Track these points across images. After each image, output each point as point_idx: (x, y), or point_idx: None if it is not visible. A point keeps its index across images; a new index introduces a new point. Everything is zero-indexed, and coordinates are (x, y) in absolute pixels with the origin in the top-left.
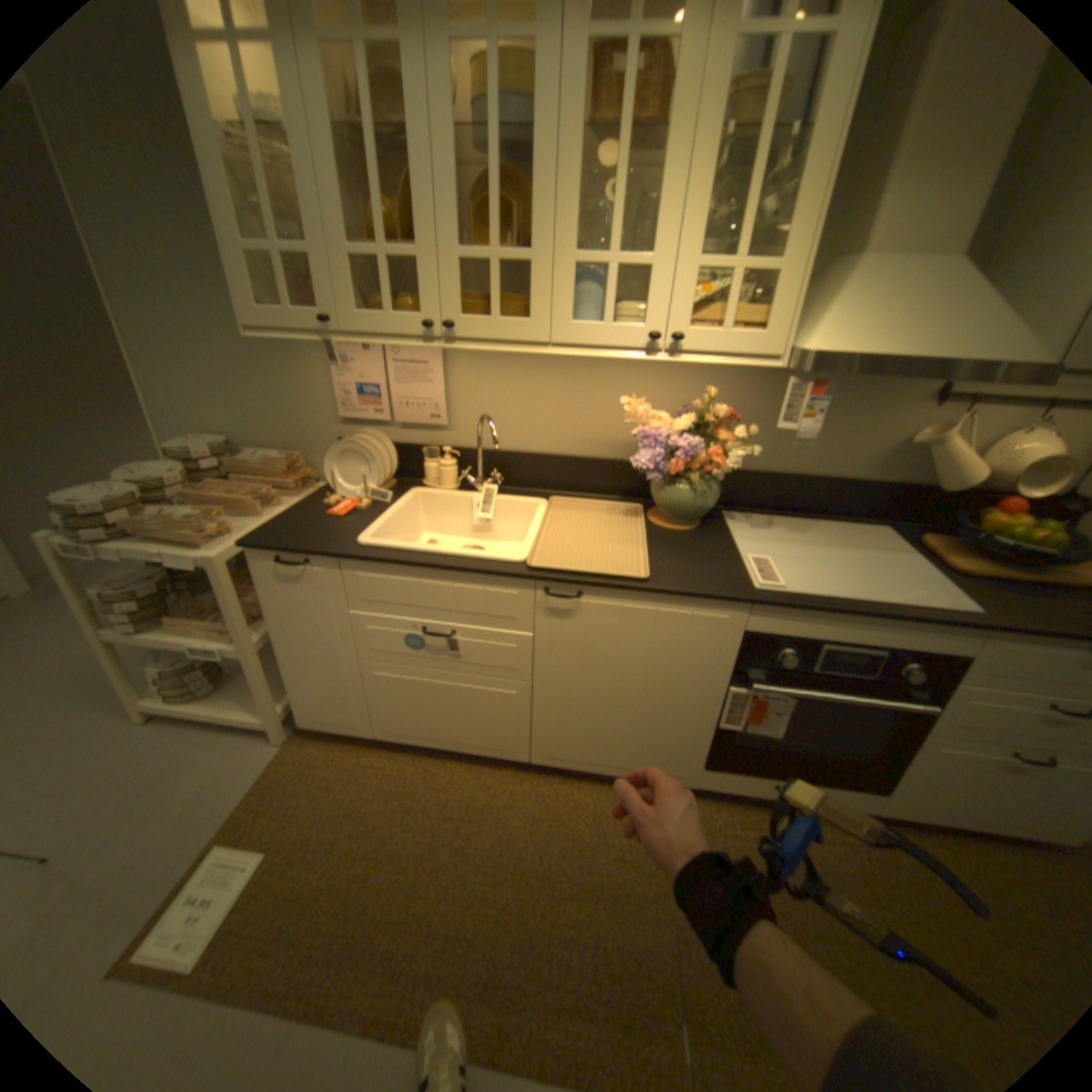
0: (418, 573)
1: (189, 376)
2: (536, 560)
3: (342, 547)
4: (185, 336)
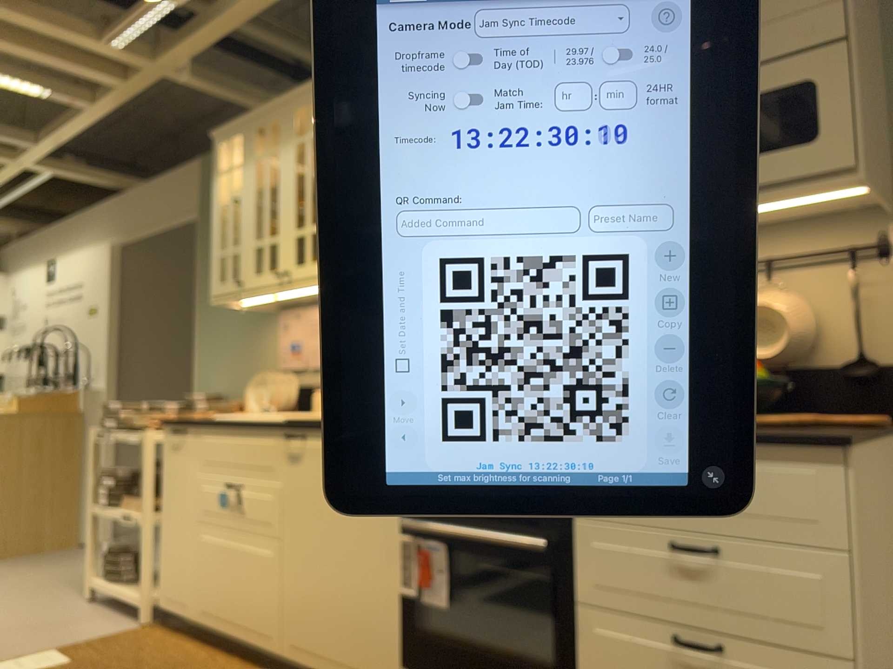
0: (229, 432)
1: (217, 353)
2: (294, 419)
3: (203, 420)
4: (221, 327)
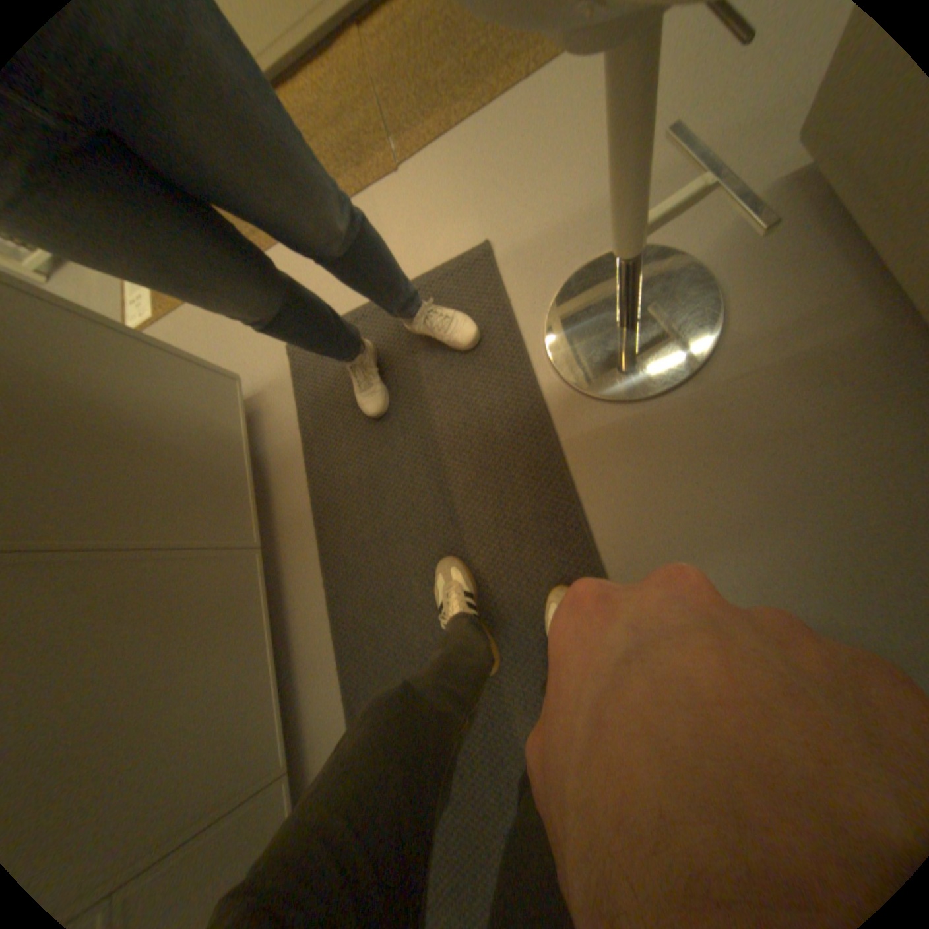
0: None
1: None
2: None
3: None
4: None
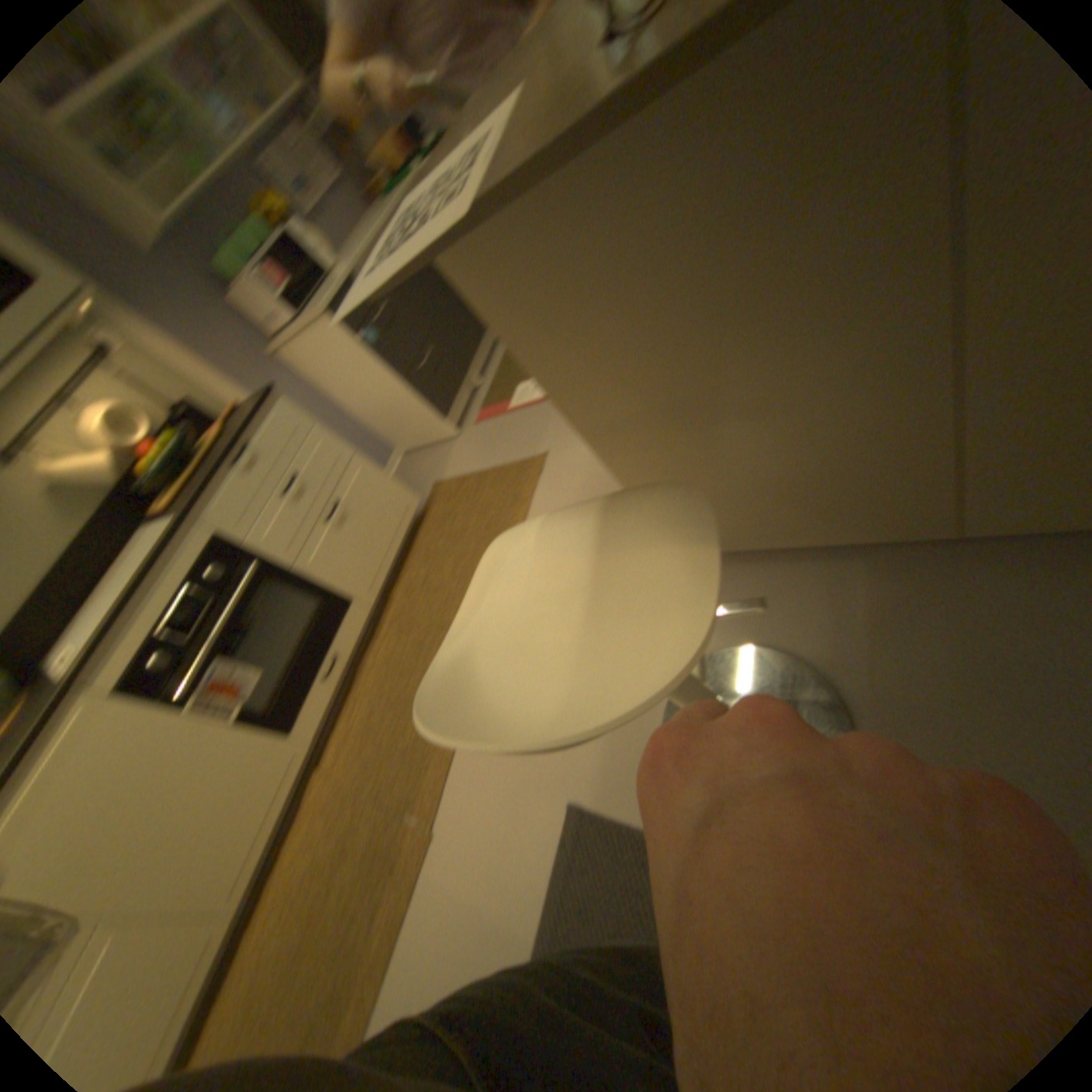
0: None
1: None
2: None
3: None
4: None
